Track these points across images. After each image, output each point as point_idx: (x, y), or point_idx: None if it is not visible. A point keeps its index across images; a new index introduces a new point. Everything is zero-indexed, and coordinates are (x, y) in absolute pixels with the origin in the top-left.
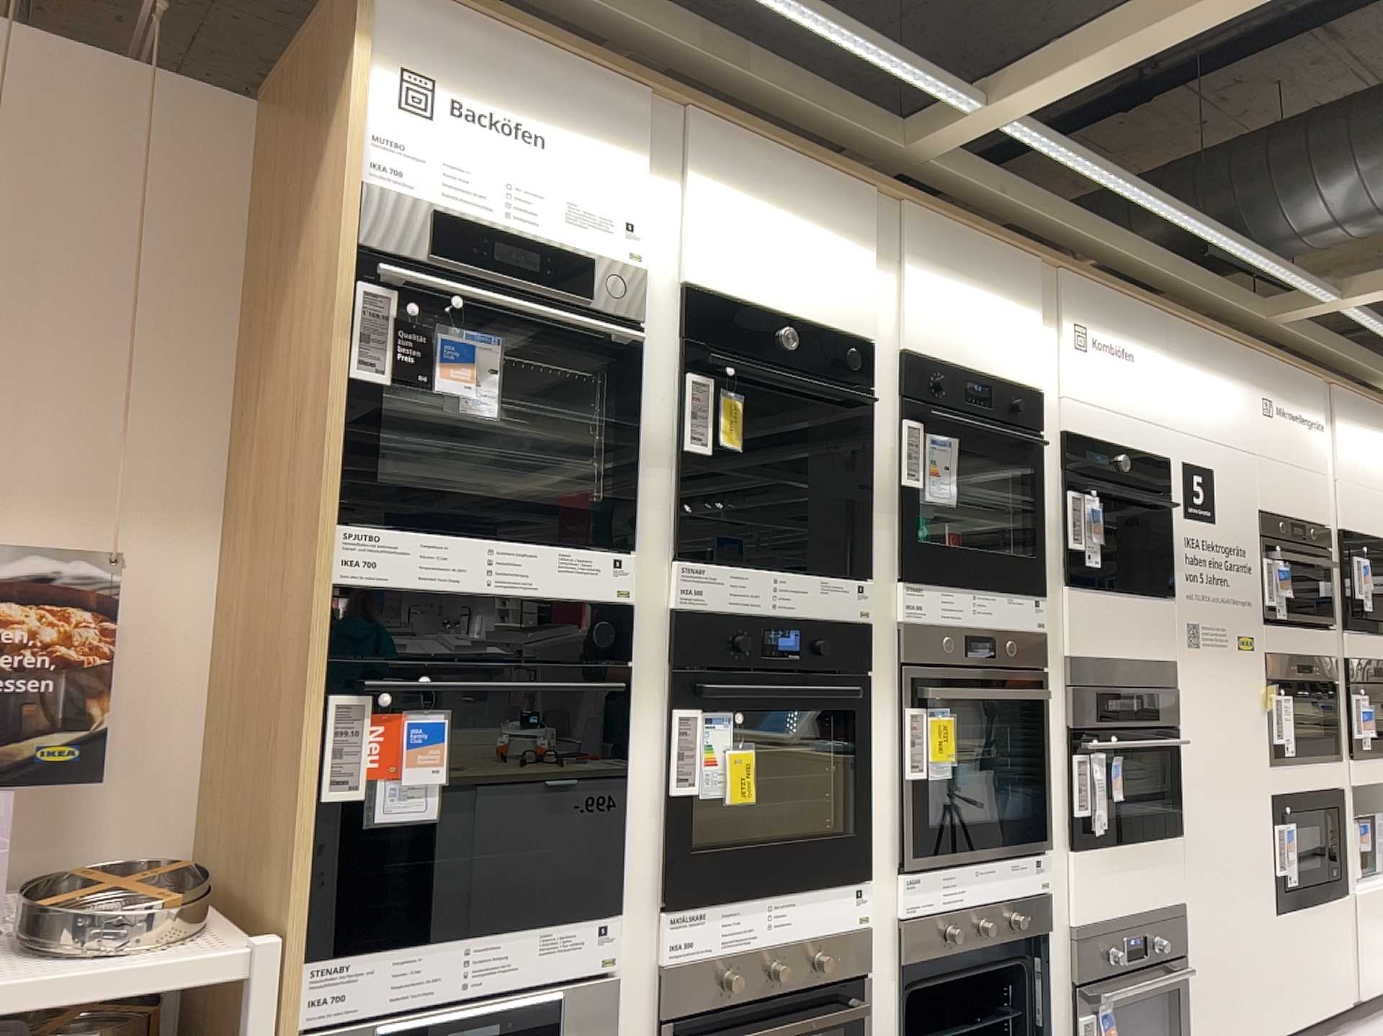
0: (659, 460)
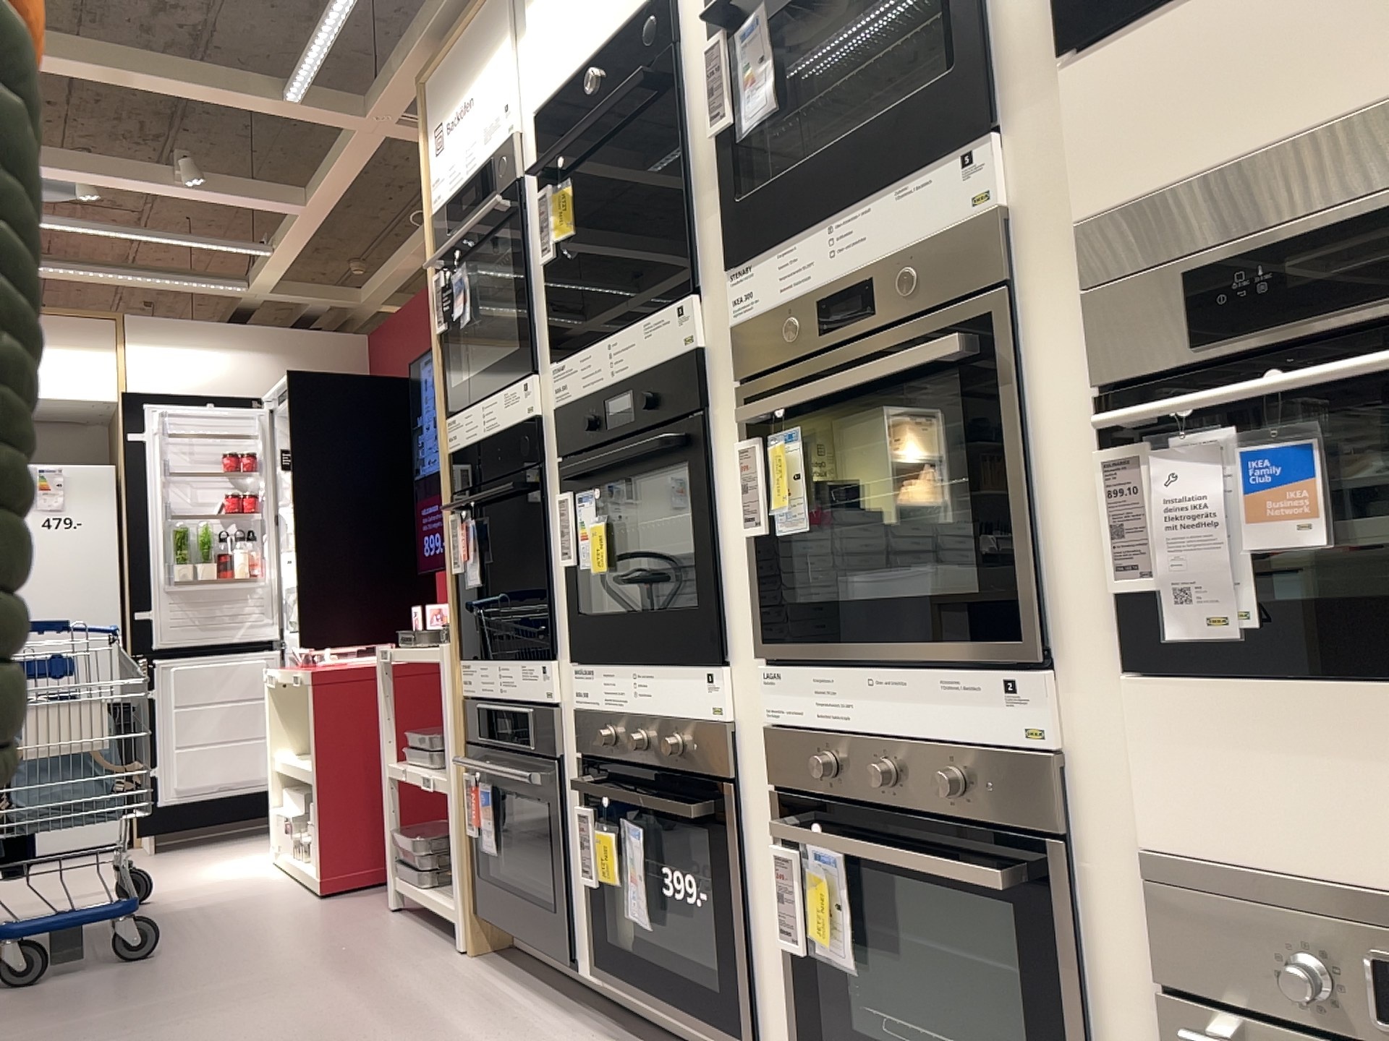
0: (541, 283)
